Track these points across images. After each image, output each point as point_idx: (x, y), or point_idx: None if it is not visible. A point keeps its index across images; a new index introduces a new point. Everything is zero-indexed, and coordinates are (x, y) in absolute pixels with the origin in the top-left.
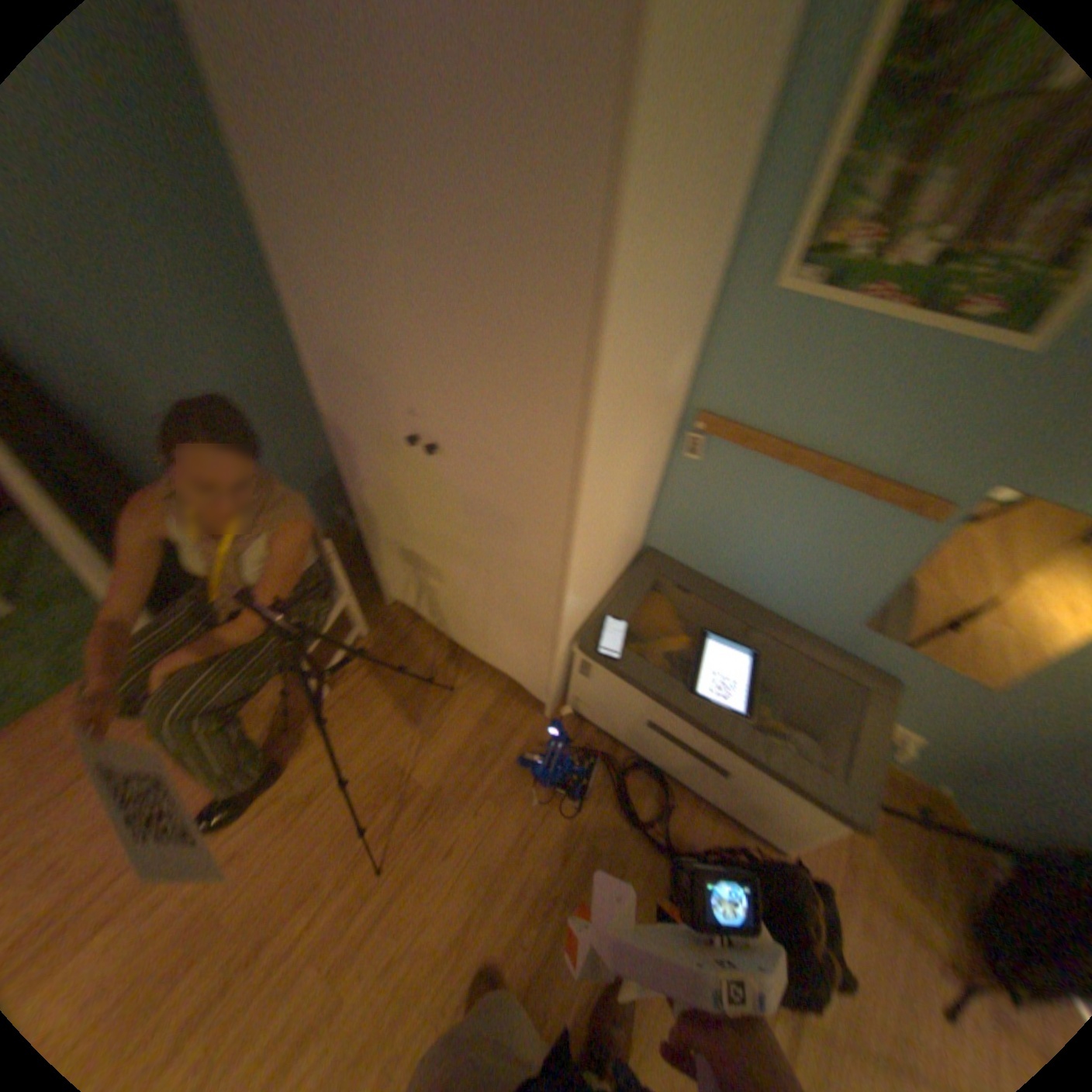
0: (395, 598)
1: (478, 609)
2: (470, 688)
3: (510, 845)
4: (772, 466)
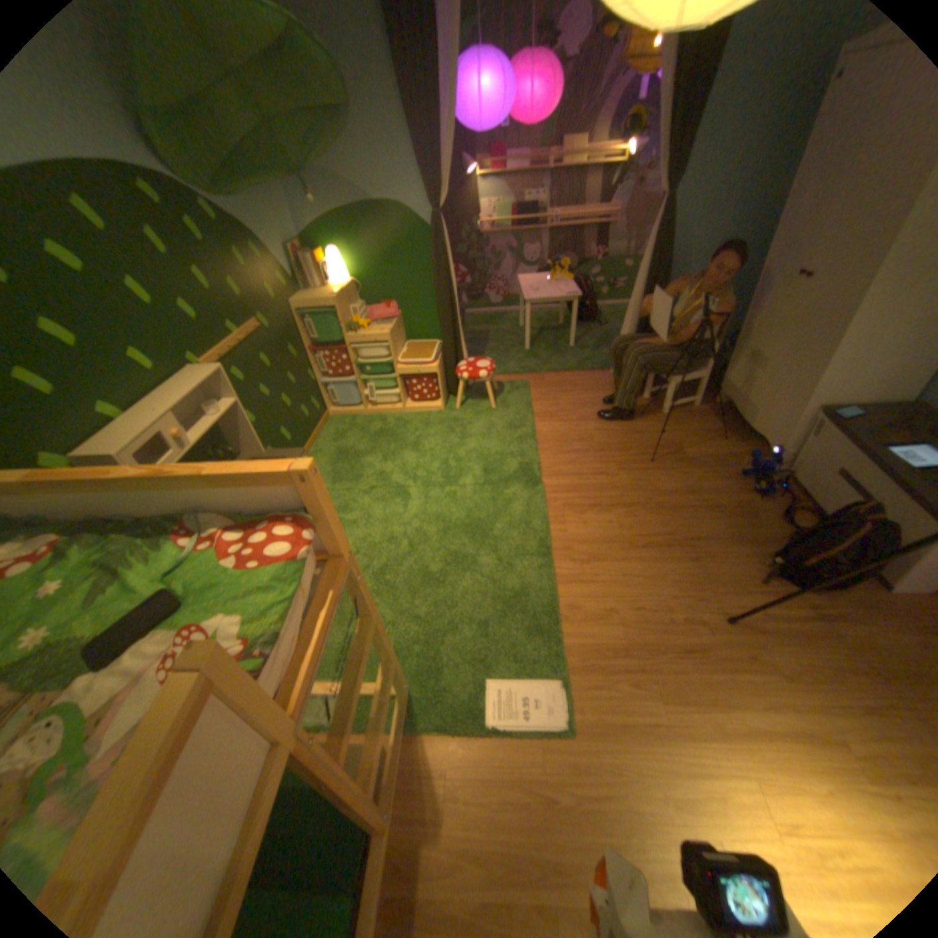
0: (725, 394)
1: (774, 390)
2: (736, 444)
3: (713, 489)
4: None
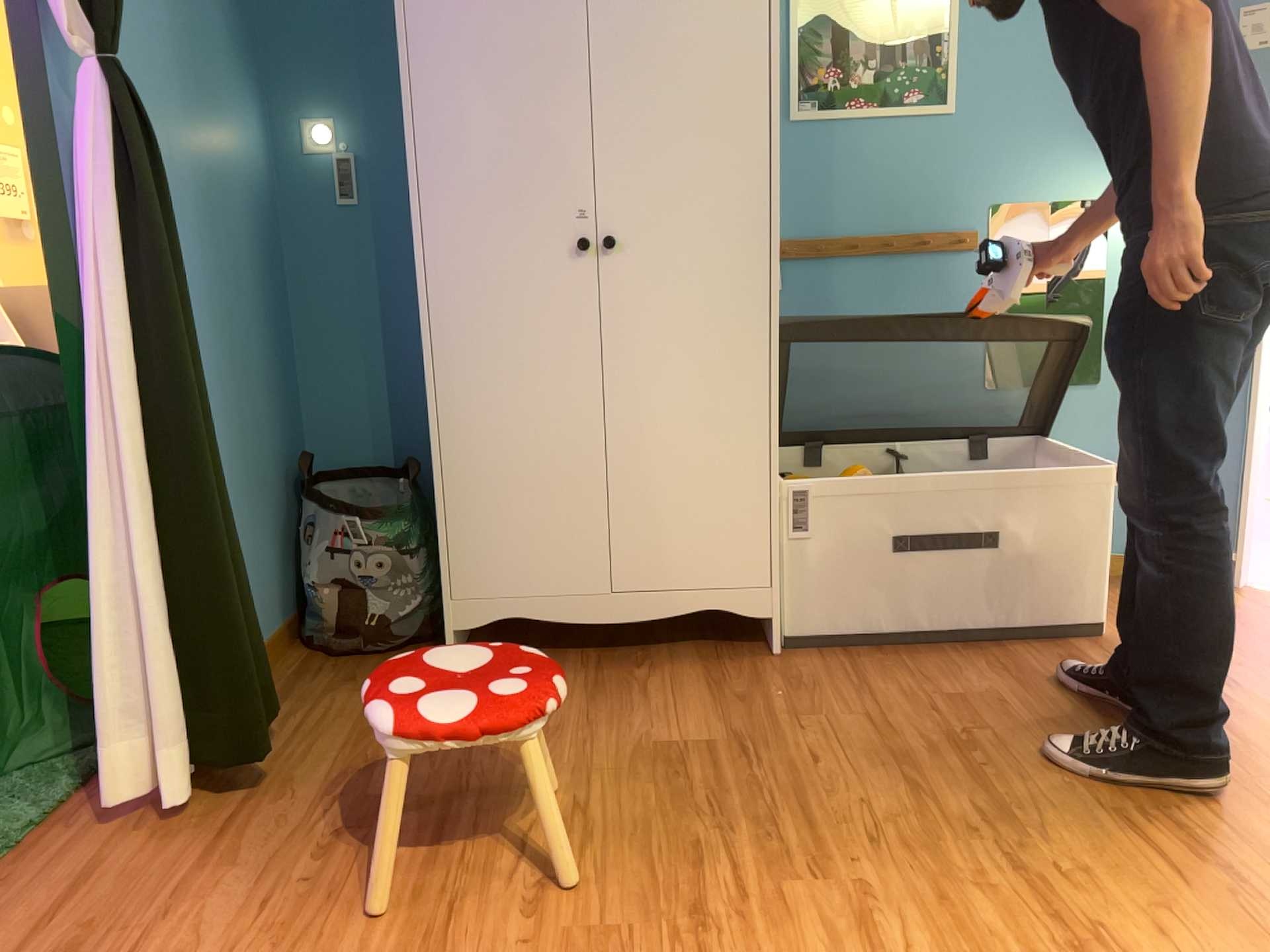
0: (474, 615)
1: (638, 508)
2: (652, 671)
3: (856, 728)
4: (842, 265)
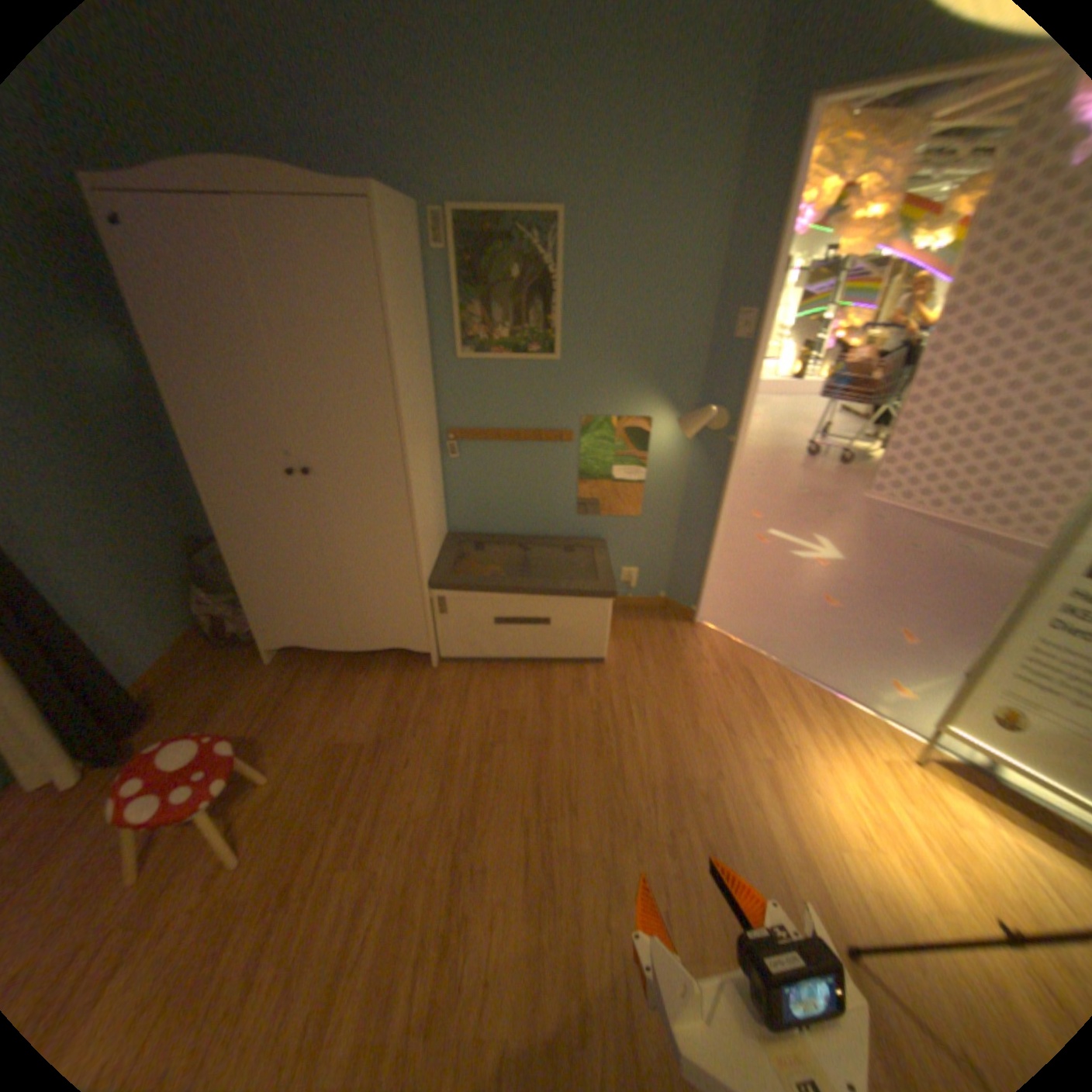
0: (277, 646)
1: (357, 600)
2: (369, 679)
3: (447, 737)
4: (495, 445)
